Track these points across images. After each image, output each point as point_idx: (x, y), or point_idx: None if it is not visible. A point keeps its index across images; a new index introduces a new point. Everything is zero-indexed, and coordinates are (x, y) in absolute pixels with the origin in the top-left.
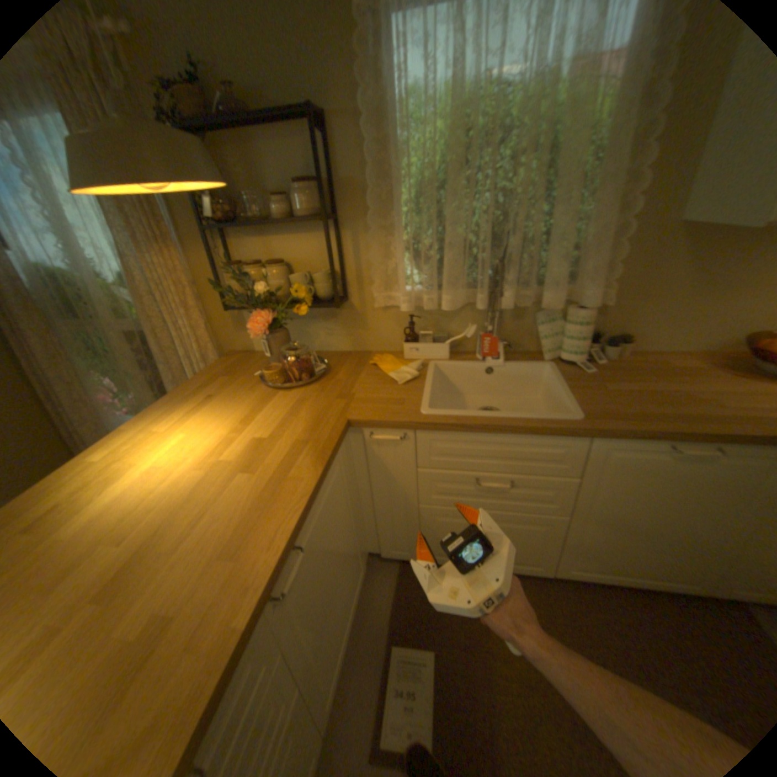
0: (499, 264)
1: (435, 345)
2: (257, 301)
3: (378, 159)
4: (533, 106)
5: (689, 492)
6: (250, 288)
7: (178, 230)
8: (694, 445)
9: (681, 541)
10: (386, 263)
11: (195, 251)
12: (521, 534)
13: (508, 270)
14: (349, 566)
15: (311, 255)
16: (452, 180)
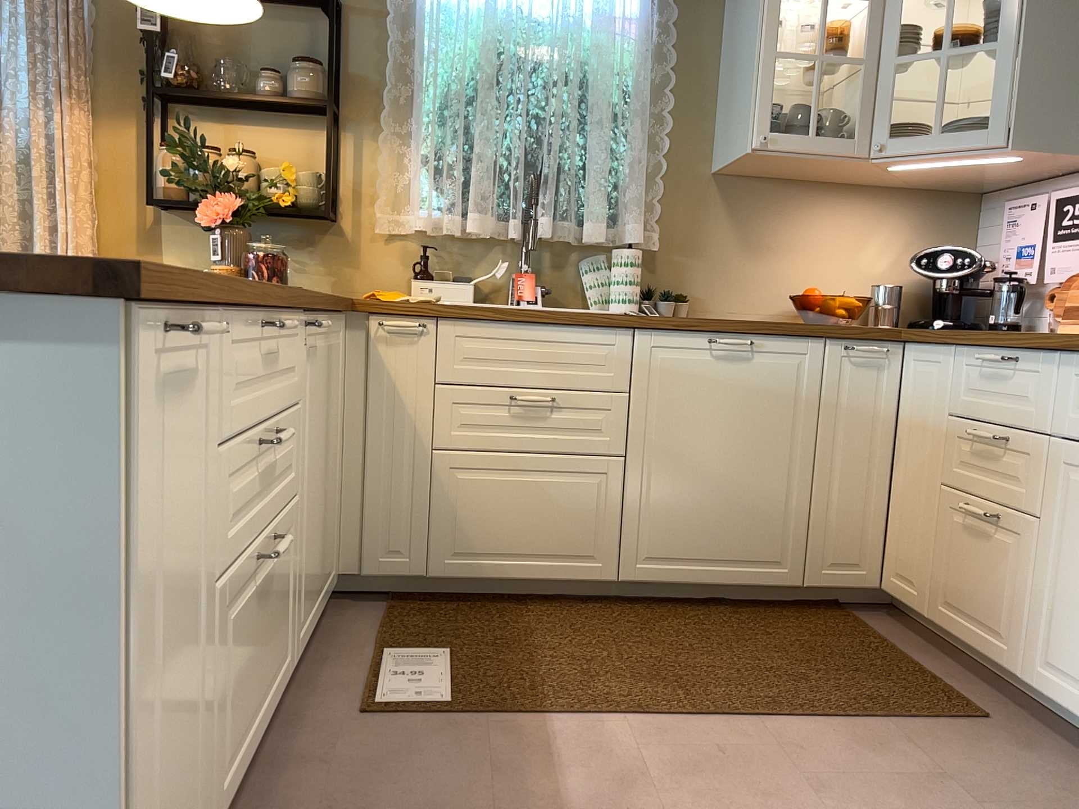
0: (534, 188)
1: (455, 283)
2: (222, 183)
3: (401, 63)
4: (560, 42)
5: (739, 404)
6: (215, 167)
7: (99, 100)
8: (728, 337)
9: (748, 484)
10: (396, 178)
11: (116, 131)
12: (568, 493)
13: (544, 195)
14: (328, 504)
15: (295, 158)
16: (483, 91)
